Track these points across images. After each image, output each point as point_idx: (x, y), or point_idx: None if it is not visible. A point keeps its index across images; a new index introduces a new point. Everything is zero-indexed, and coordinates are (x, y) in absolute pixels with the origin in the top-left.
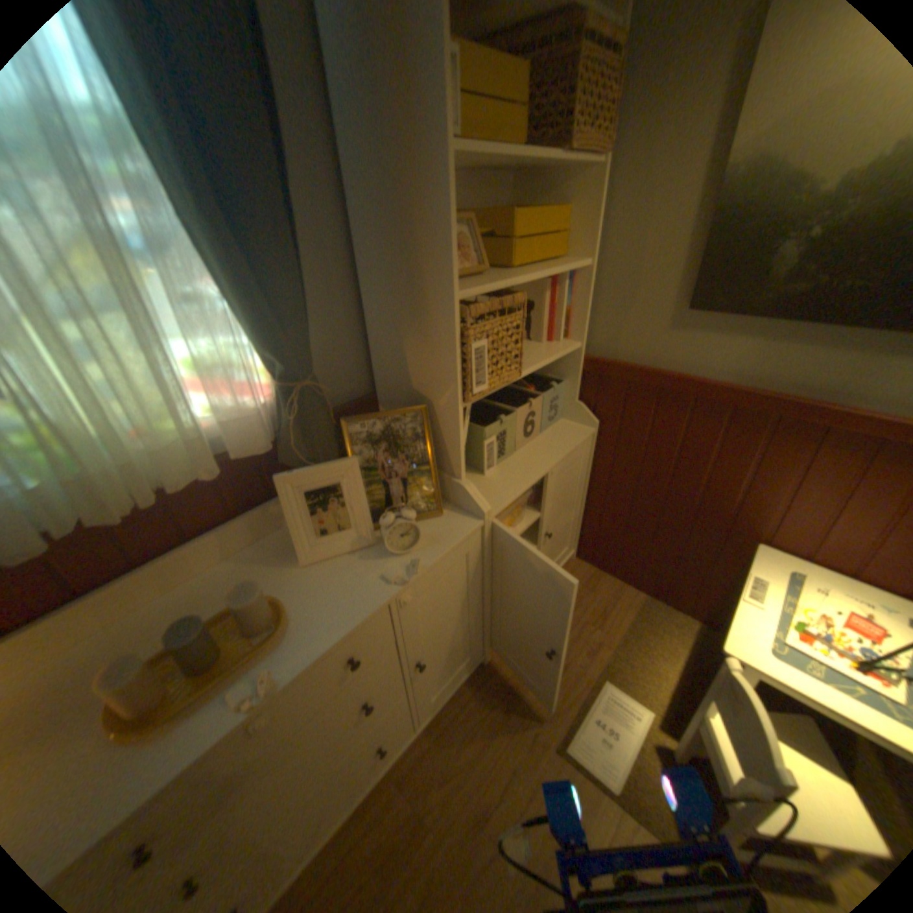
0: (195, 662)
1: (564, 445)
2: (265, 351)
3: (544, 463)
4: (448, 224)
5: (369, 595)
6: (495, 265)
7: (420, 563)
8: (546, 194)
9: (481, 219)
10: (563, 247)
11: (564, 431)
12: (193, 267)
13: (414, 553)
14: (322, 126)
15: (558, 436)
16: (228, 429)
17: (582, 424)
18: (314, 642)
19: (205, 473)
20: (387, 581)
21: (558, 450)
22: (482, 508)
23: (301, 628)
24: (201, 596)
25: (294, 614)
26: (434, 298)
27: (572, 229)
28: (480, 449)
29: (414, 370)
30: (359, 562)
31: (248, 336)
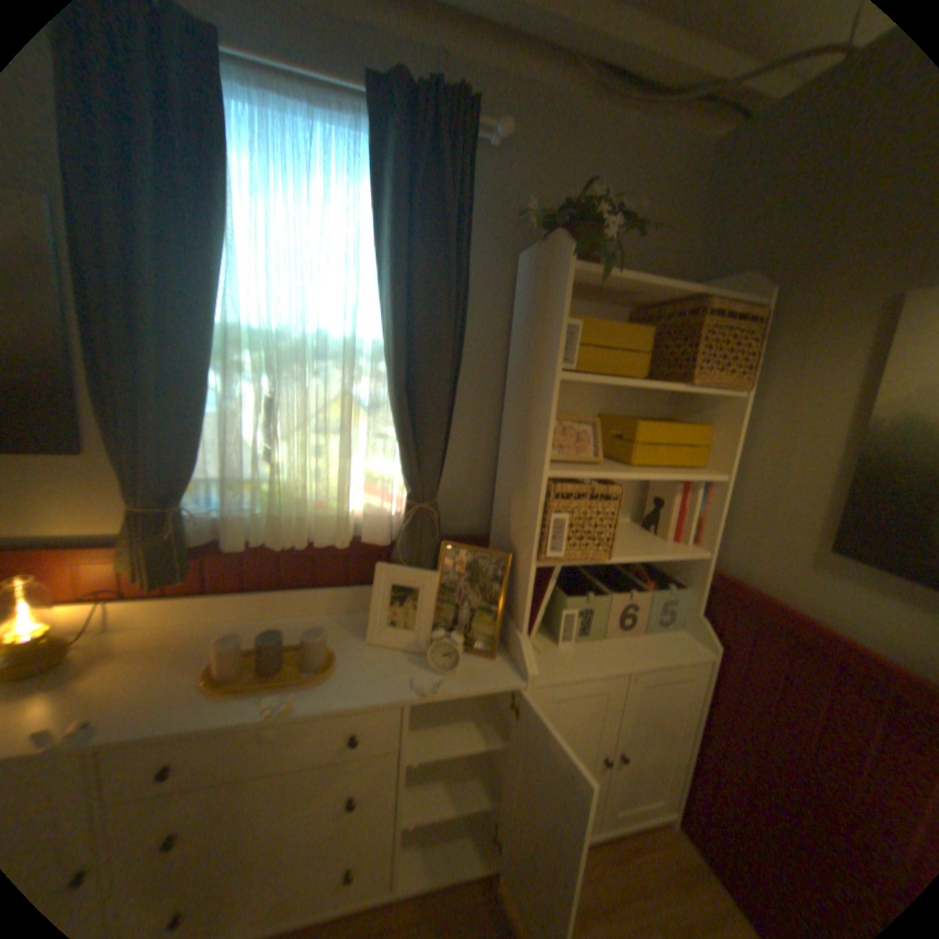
0: (262, 669)
1: (667, 658)
2: (413, 480)
3: (630, 666)
4: (548, 424)
5: (392, 692)
6: (619, 460)
7: (443, 688)
8: (694, 414)
9: (615, 423)
10: (701, 460)
11: (678, 645)
12: (385, 421)
13: (447, 680)
14: (501, 354)
15: (667, 646)
16: (368, 523)
17: (705, 646)
18: (333, 702)
19: (337, 545)
20: (411, 689)
21: (655, 660)
22: (530, 671)
23: (333, 688)
24: (297, 633)
25: (336, 676)
26: (533, 472)
27: (714, 446)
28: (562, 619)
29: (513, 525)
30: (404, 665)
31: (404, 467)
